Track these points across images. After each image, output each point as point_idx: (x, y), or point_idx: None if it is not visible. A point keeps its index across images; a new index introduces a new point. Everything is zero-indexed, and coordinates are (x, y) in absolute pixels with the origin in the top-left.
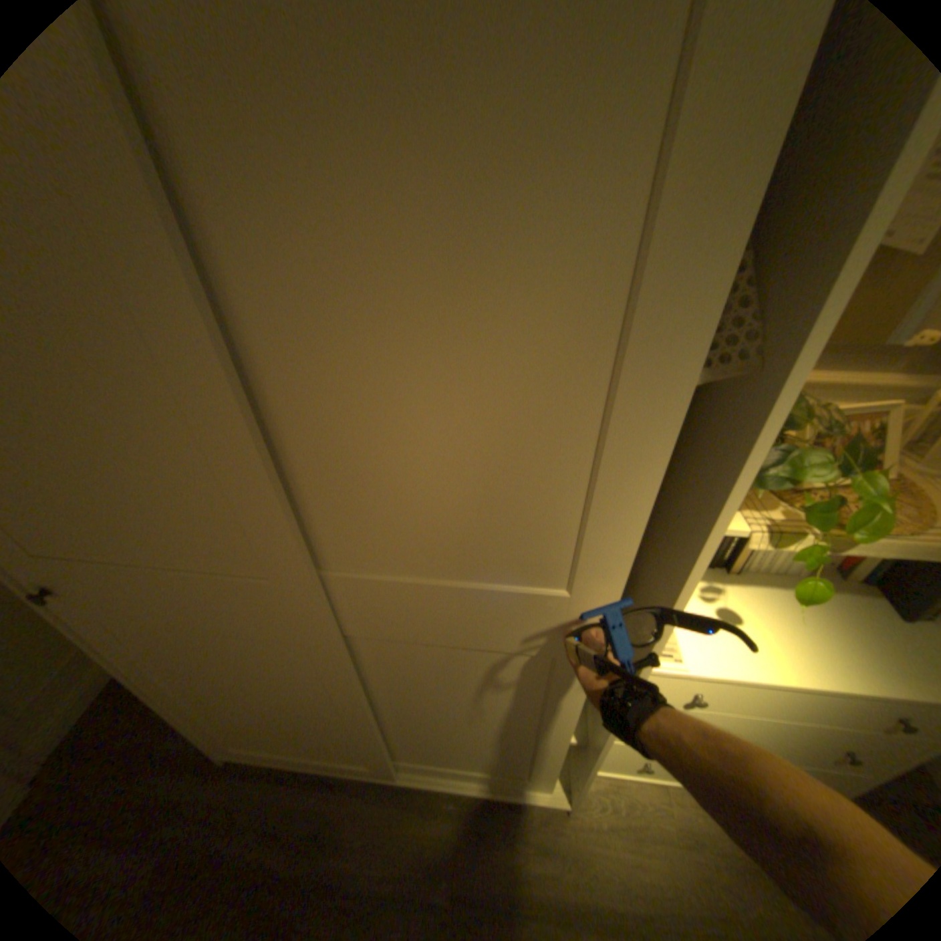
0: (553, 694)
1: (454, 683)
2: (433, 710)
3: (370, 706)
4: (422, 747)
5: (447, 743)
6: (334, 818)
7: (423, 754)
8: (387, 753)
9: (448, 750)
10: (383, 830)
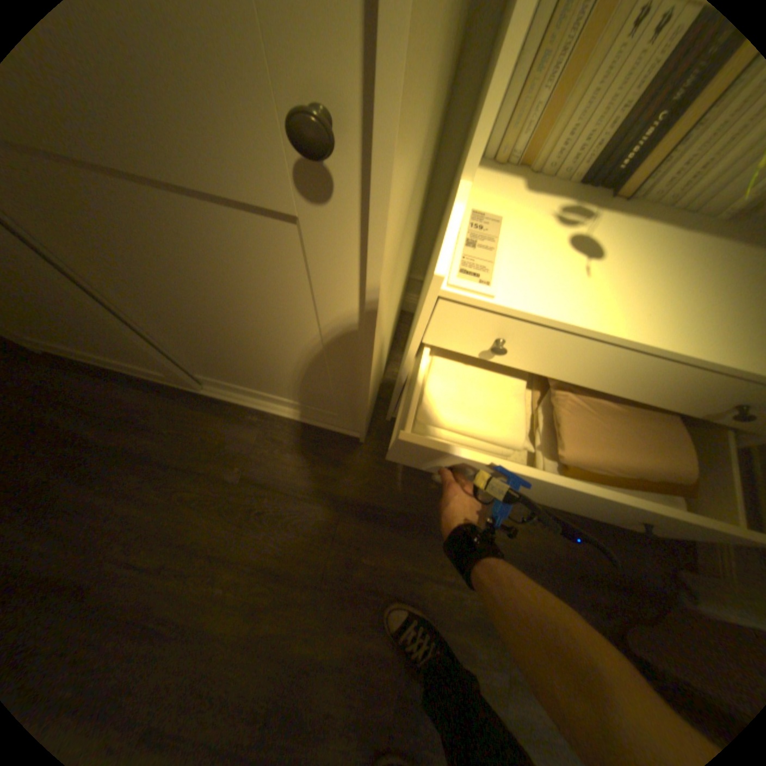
0: (289, 294)
1: (149, 256)
2: (166, 306)
3: (85, 289)
4: (200, 358)
5: (220, 357)
6: (147, 409)
7: (208, 366)
8: (169, 359)
9: (227, 365)
10: (191, 424)
